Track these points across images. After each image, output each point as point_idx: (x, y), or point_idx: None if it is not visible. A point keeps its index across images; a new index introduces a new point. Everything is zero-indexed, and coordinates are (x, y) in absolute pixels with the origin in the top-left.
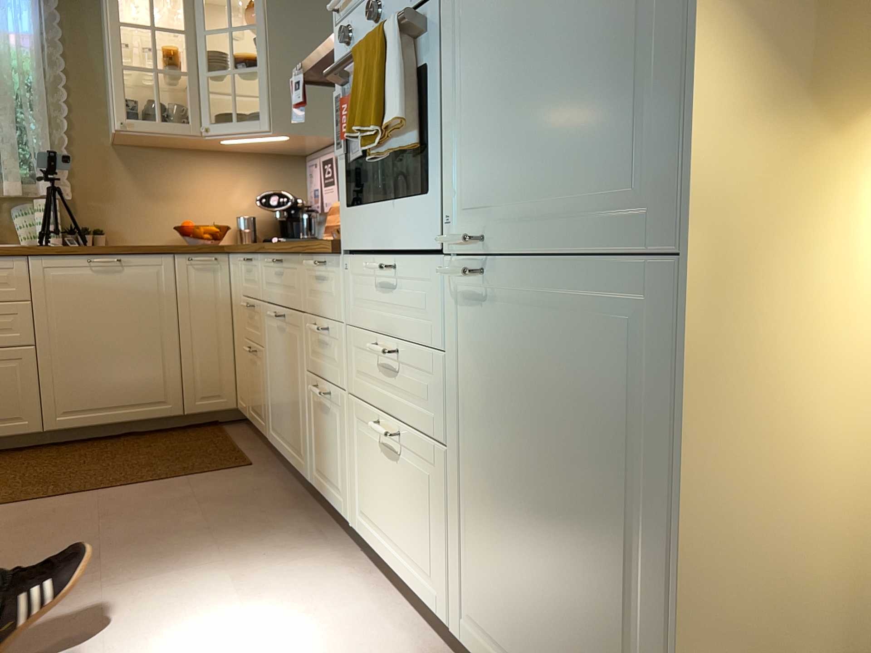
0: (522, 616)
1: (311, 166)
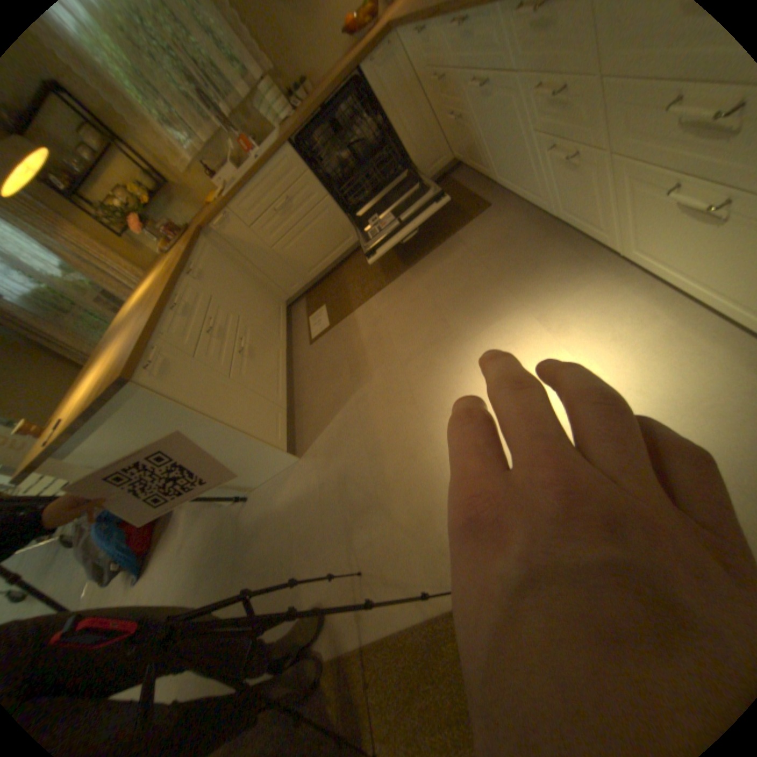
0: None
1: None
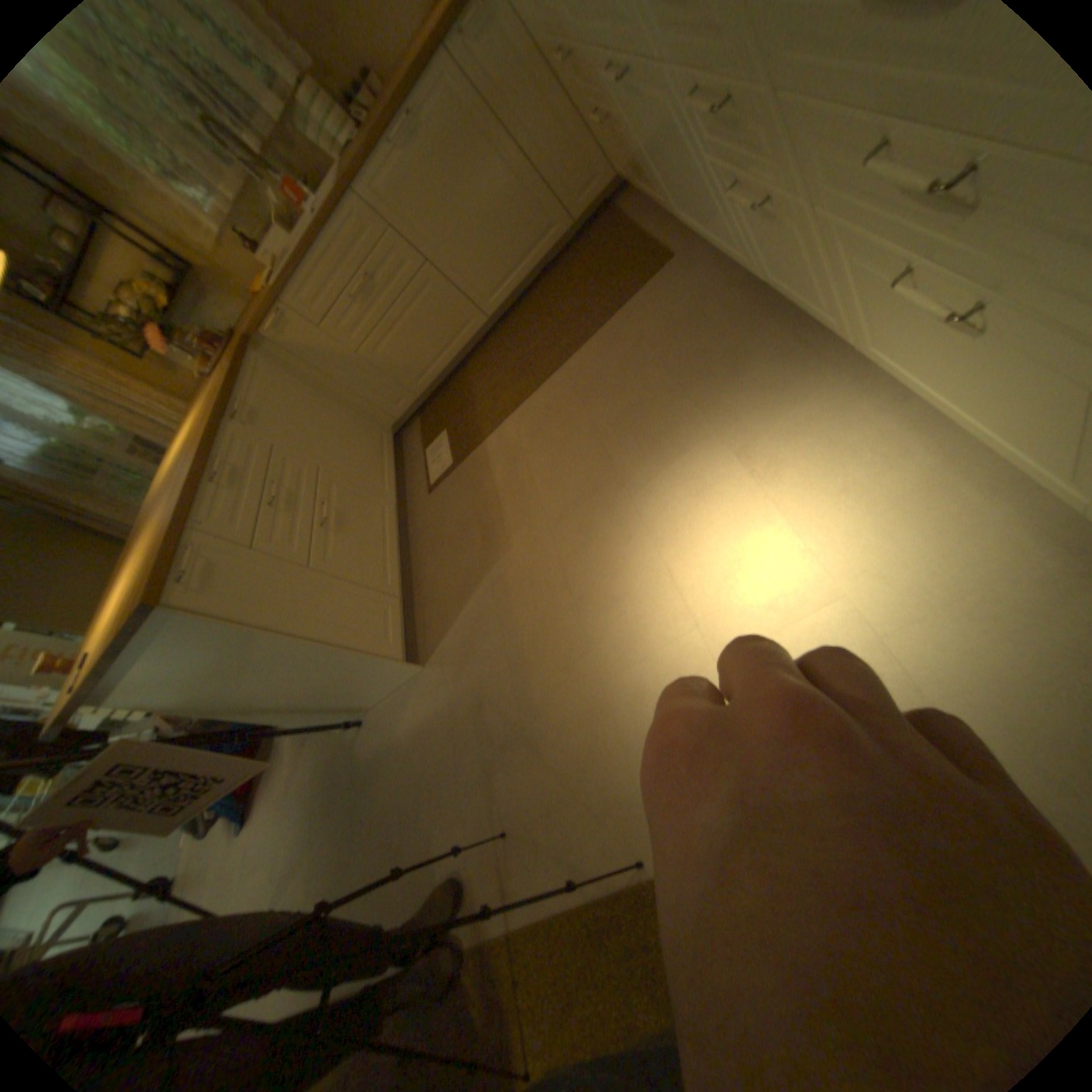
0: None
1: None
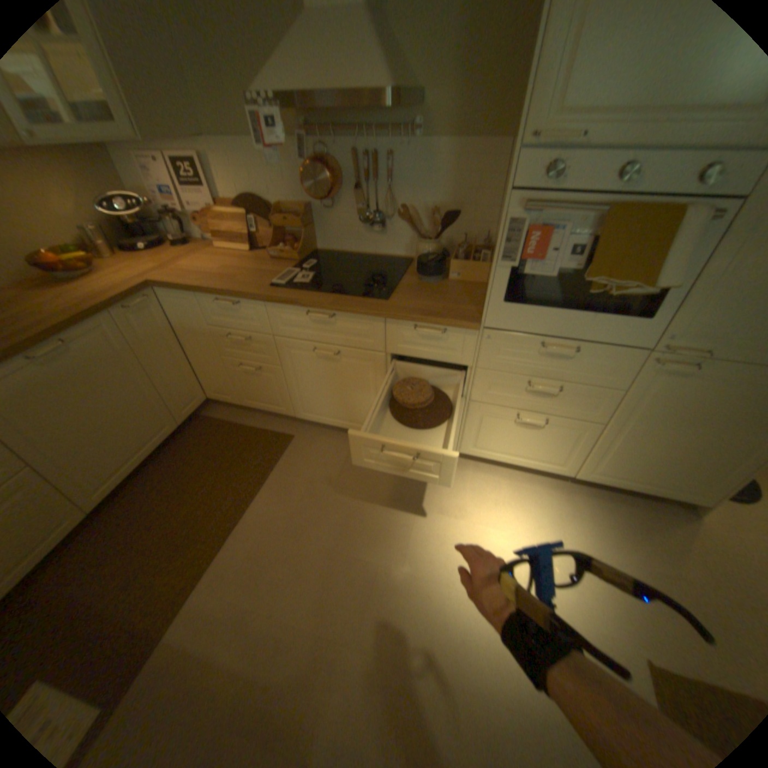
0: (645, 469)
1: (144, 160)
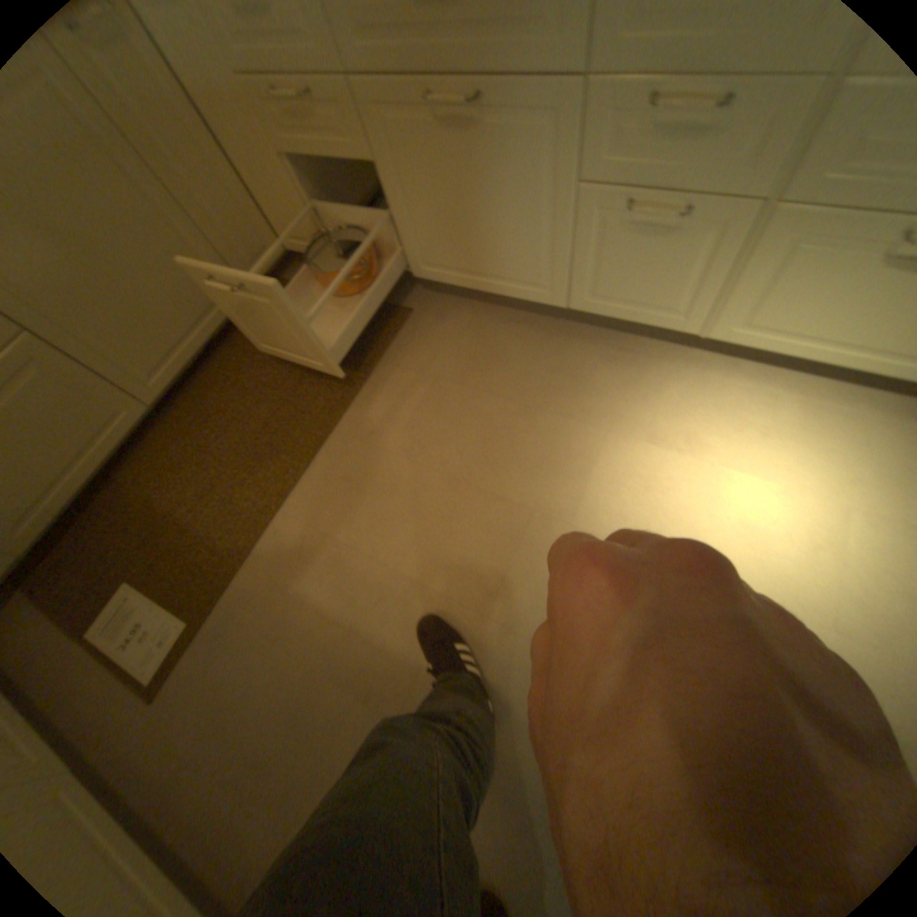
0: None
1: None
